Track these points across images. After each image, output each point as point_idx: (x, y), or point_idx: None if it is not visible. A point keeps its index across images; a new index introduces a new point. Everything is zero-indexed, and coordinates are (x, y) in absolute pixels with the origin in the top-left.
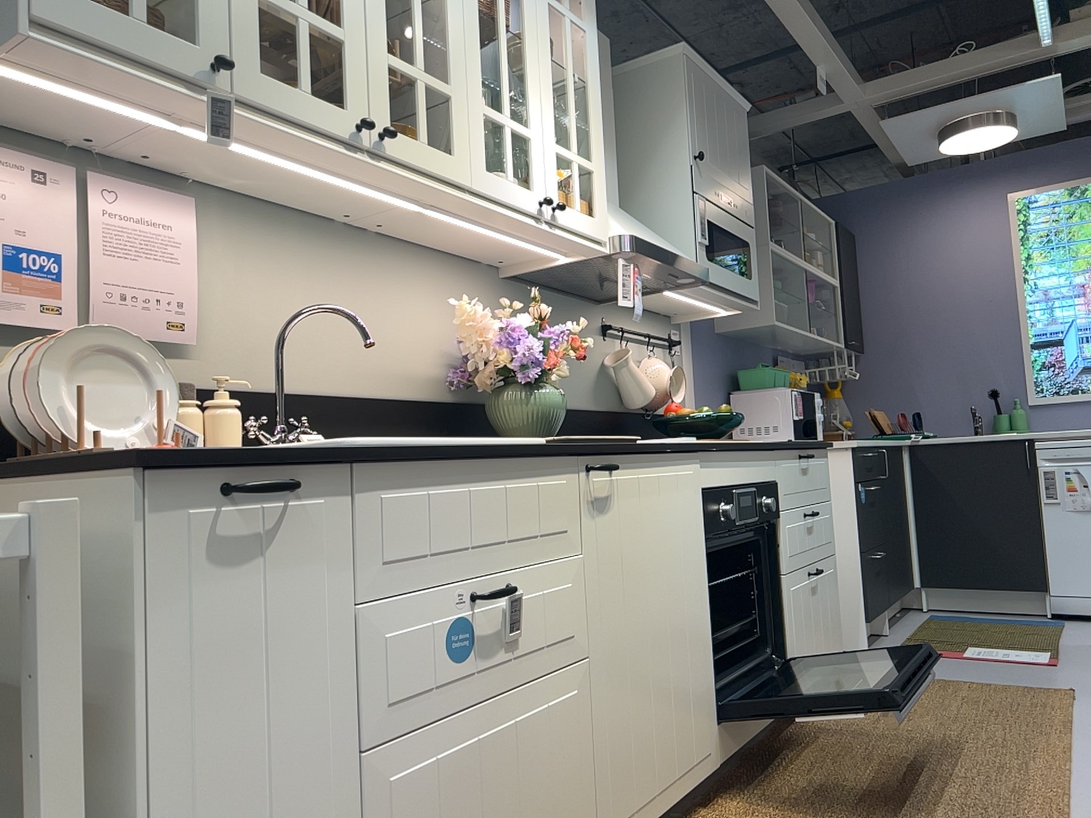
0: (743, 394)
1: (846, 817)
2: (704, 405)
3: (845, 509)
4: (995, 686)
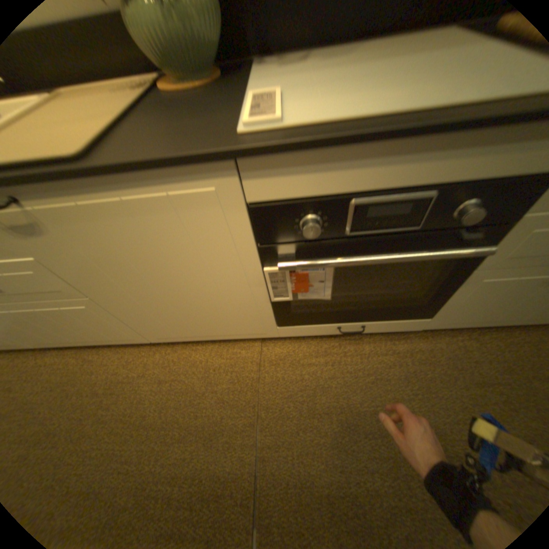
0: None
1: (292, 416)
2: None
3: None
4: None
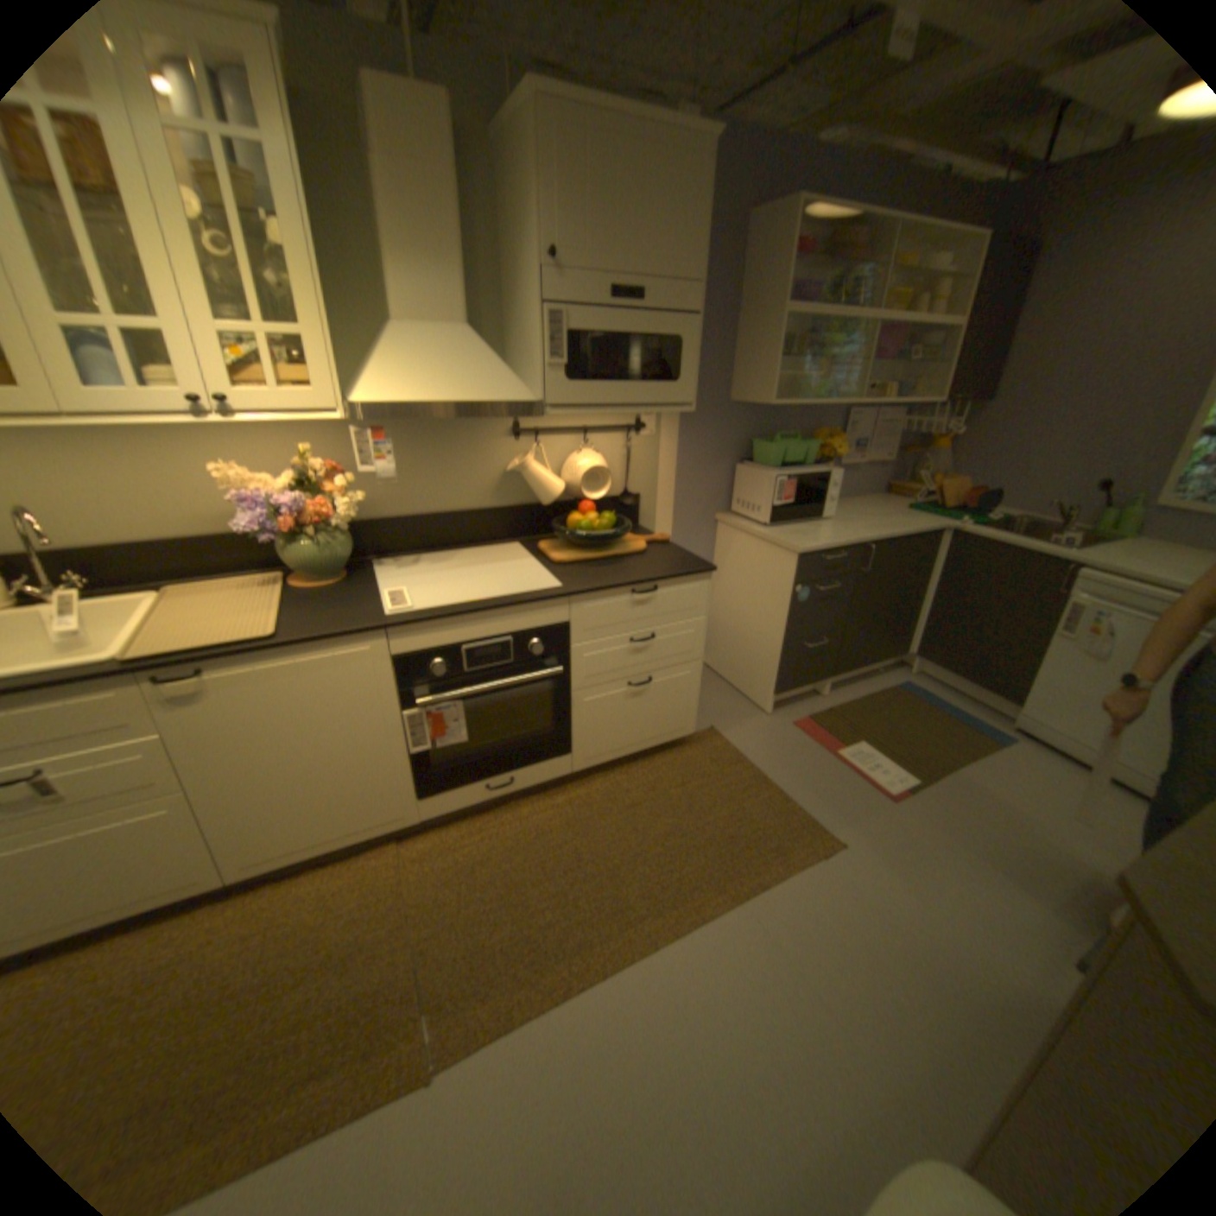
0: (747, 466)
1: (449, 901)
2: (687, 479)
3: (781, 604)
4: (788, 809)
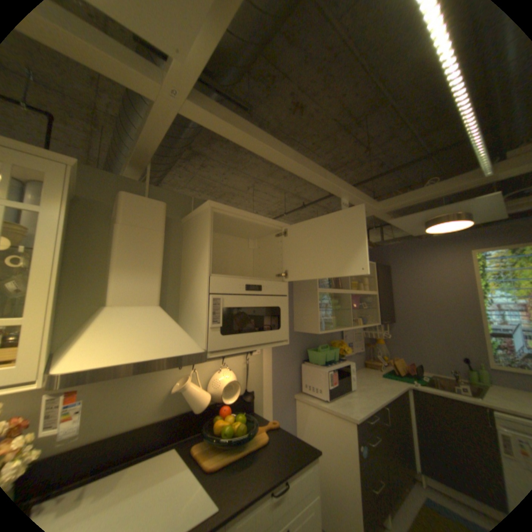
0: (307, 365)
1: None
2: (278, 376)
3: (351, 461)
4: None
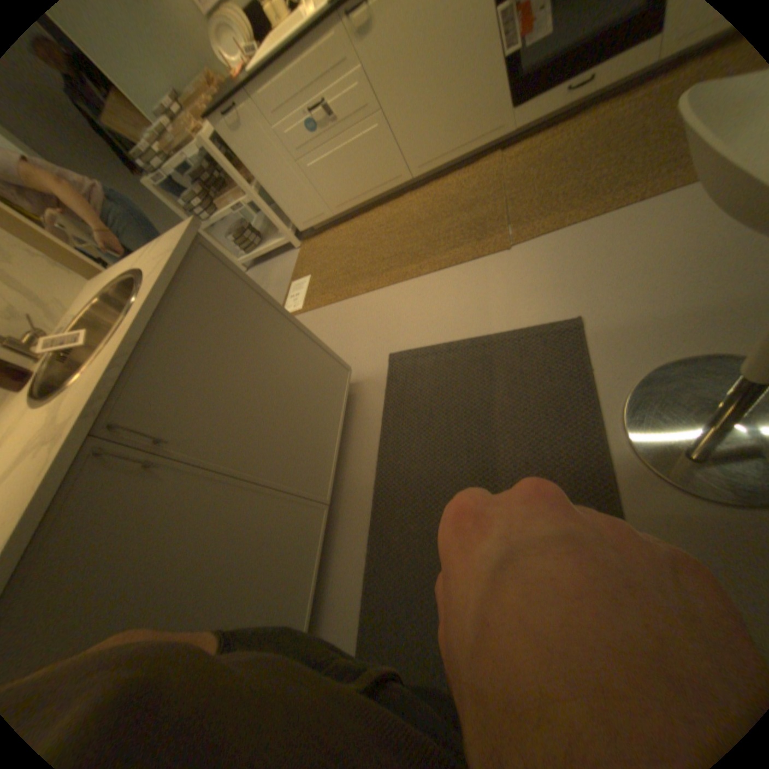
0: None
1: (533, 172)
2: None
3: None
4: None
